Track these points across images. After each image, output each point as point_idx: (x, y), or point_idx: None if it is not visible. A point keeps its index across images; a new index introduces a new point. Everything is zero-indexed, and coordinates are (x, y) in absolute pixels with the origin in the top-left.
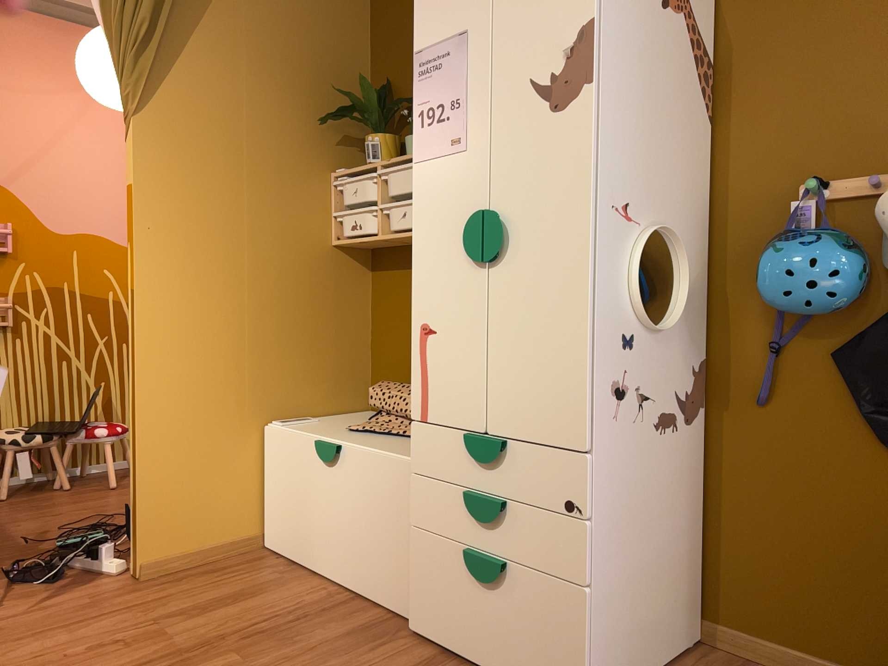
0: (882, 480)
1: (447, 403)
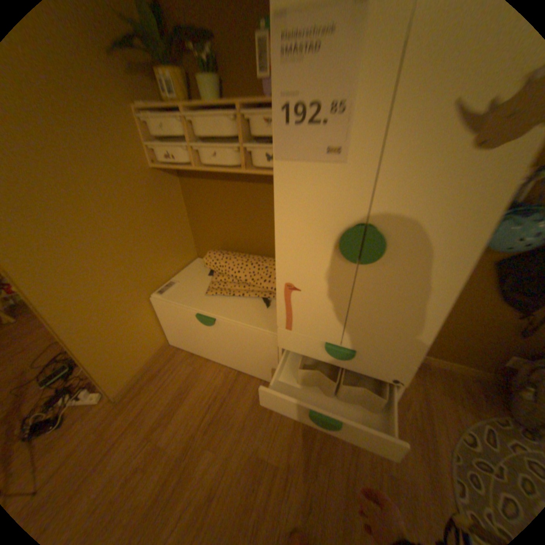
0: (493, 311)
1: (309, 326)
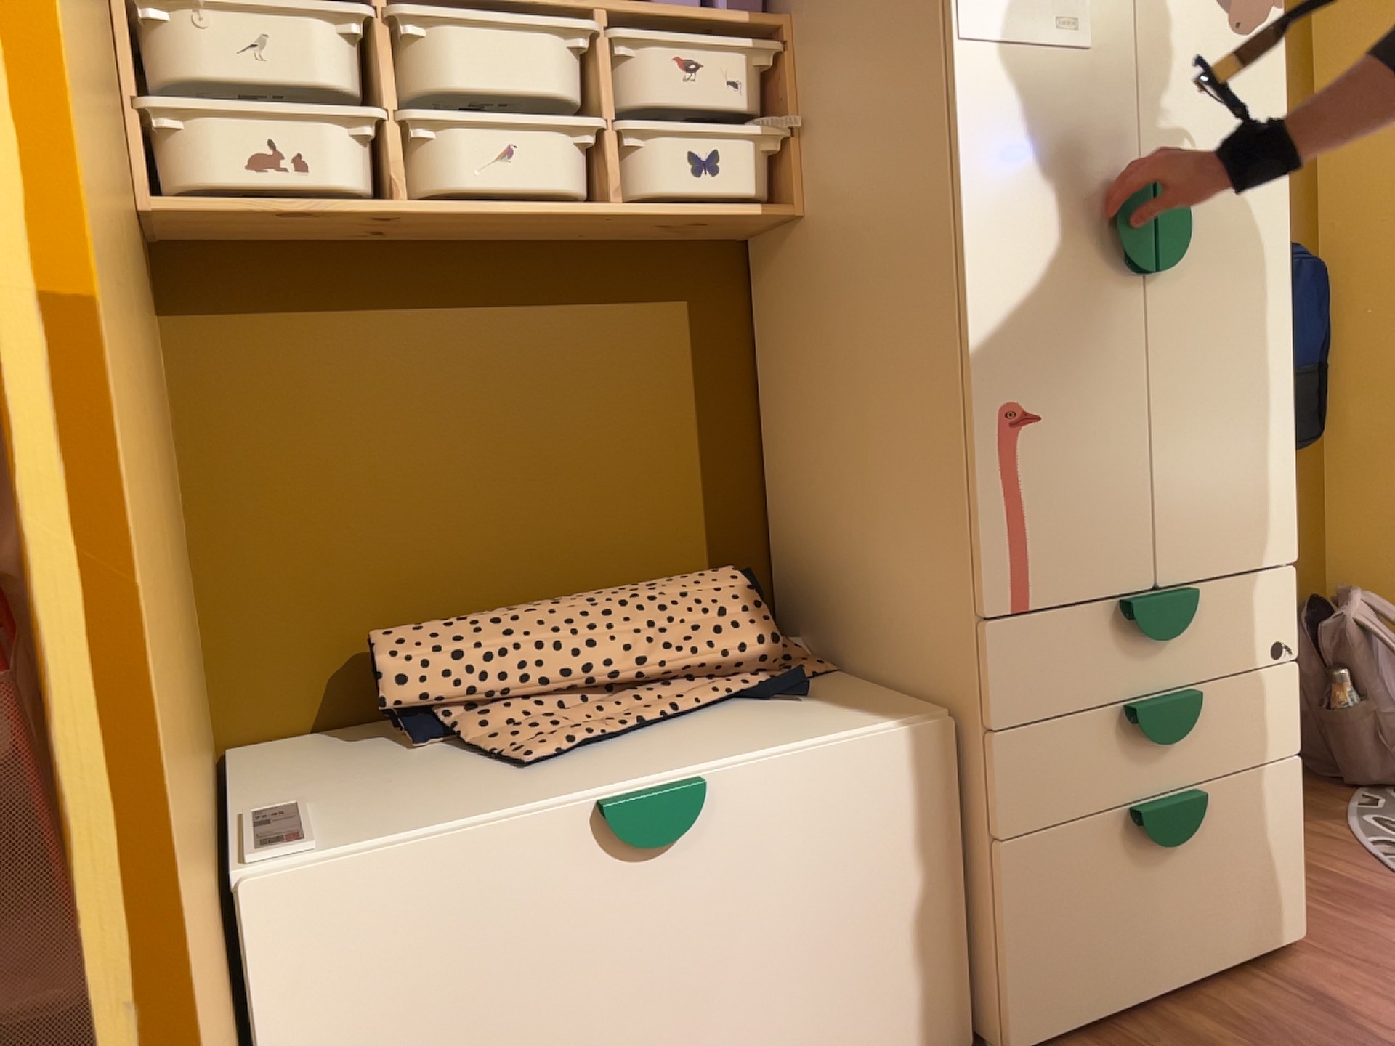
0: None
1: (1077, 556)
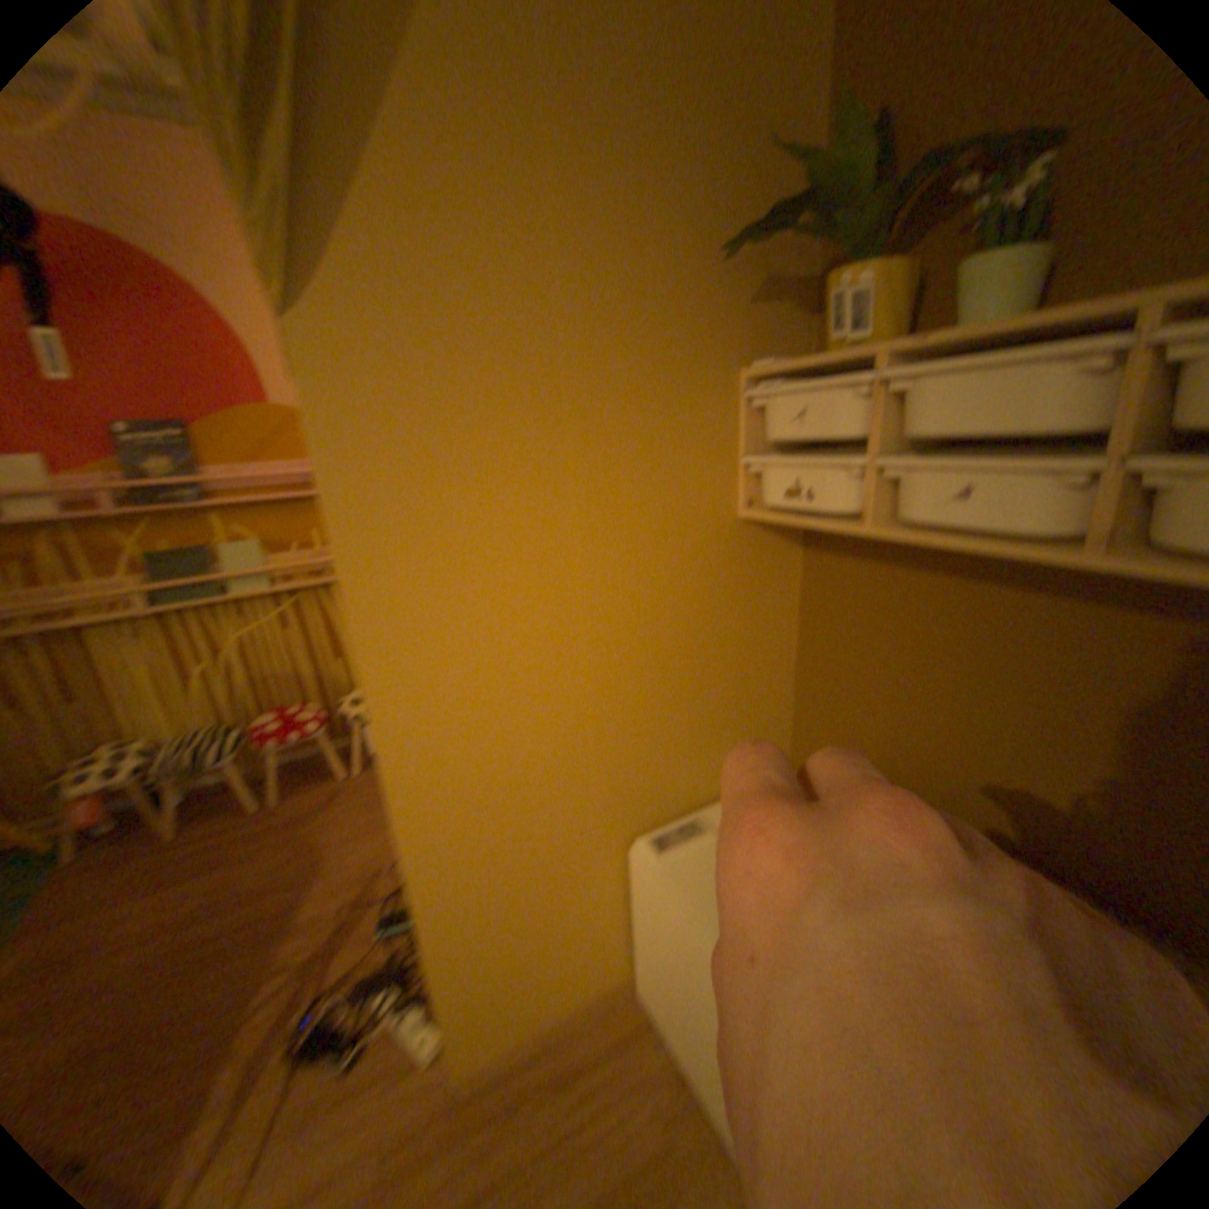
0: None
1: None
